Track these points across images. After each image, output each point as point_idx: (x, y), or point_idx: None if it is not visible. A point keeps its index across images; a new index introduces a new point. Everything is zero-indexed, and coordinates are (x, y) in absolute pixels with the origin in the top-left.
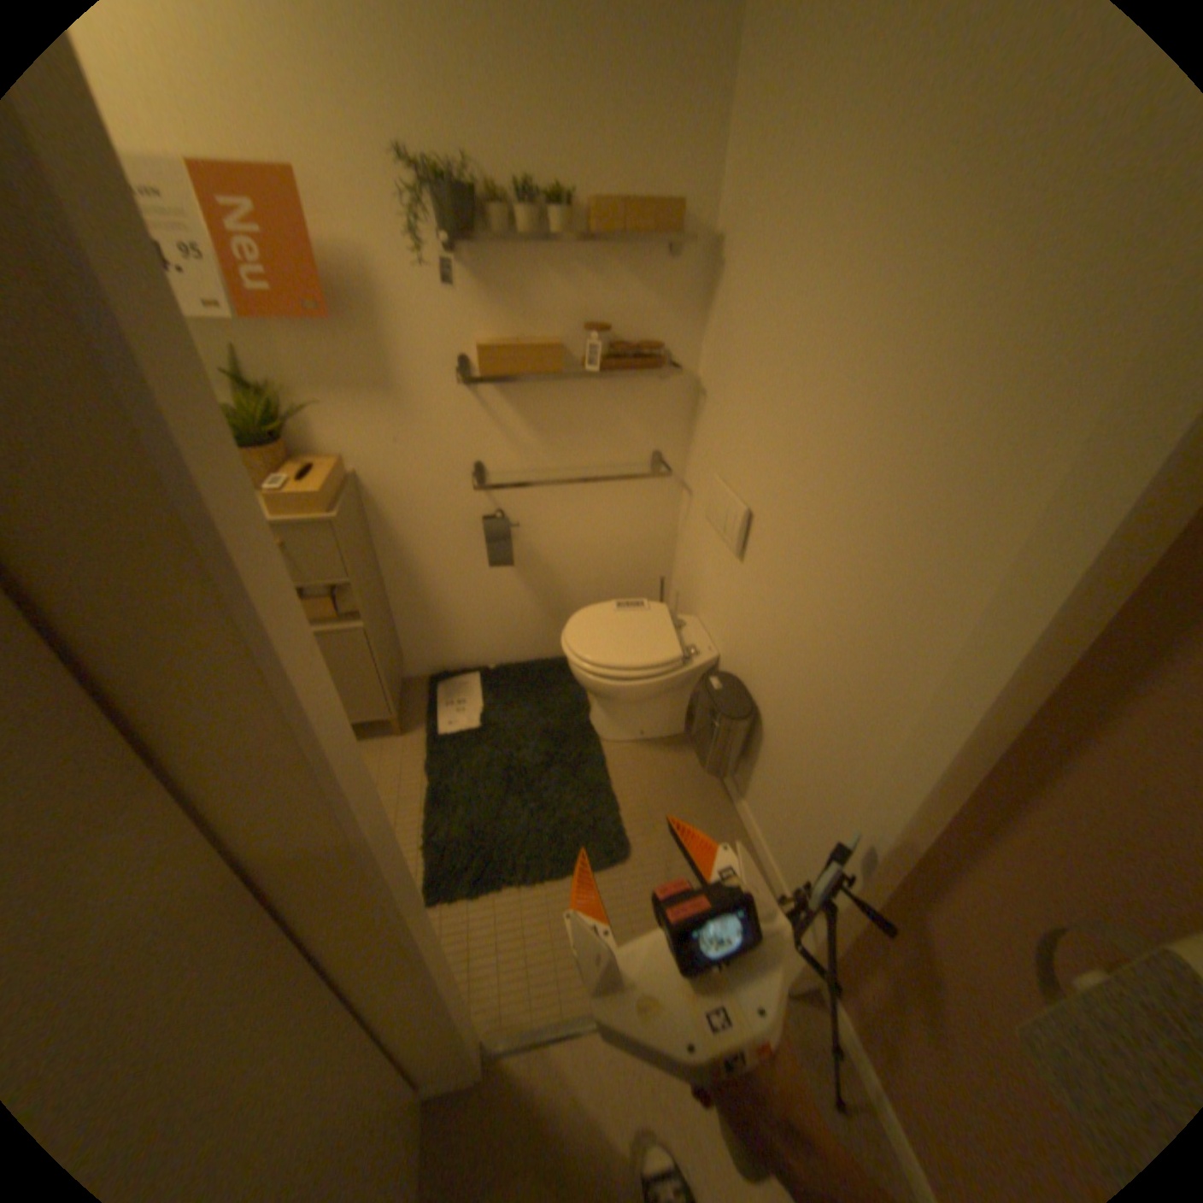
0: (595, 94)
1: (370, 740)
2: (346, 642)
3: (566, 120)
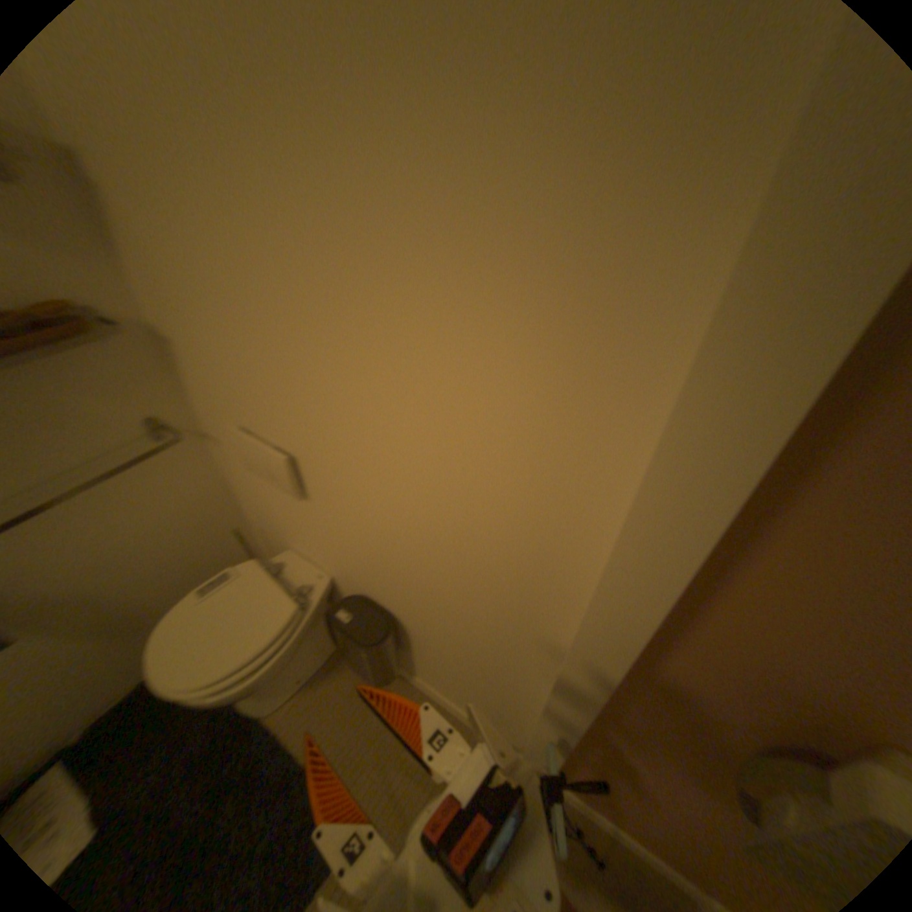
0: None
1: None
2: None
3: None
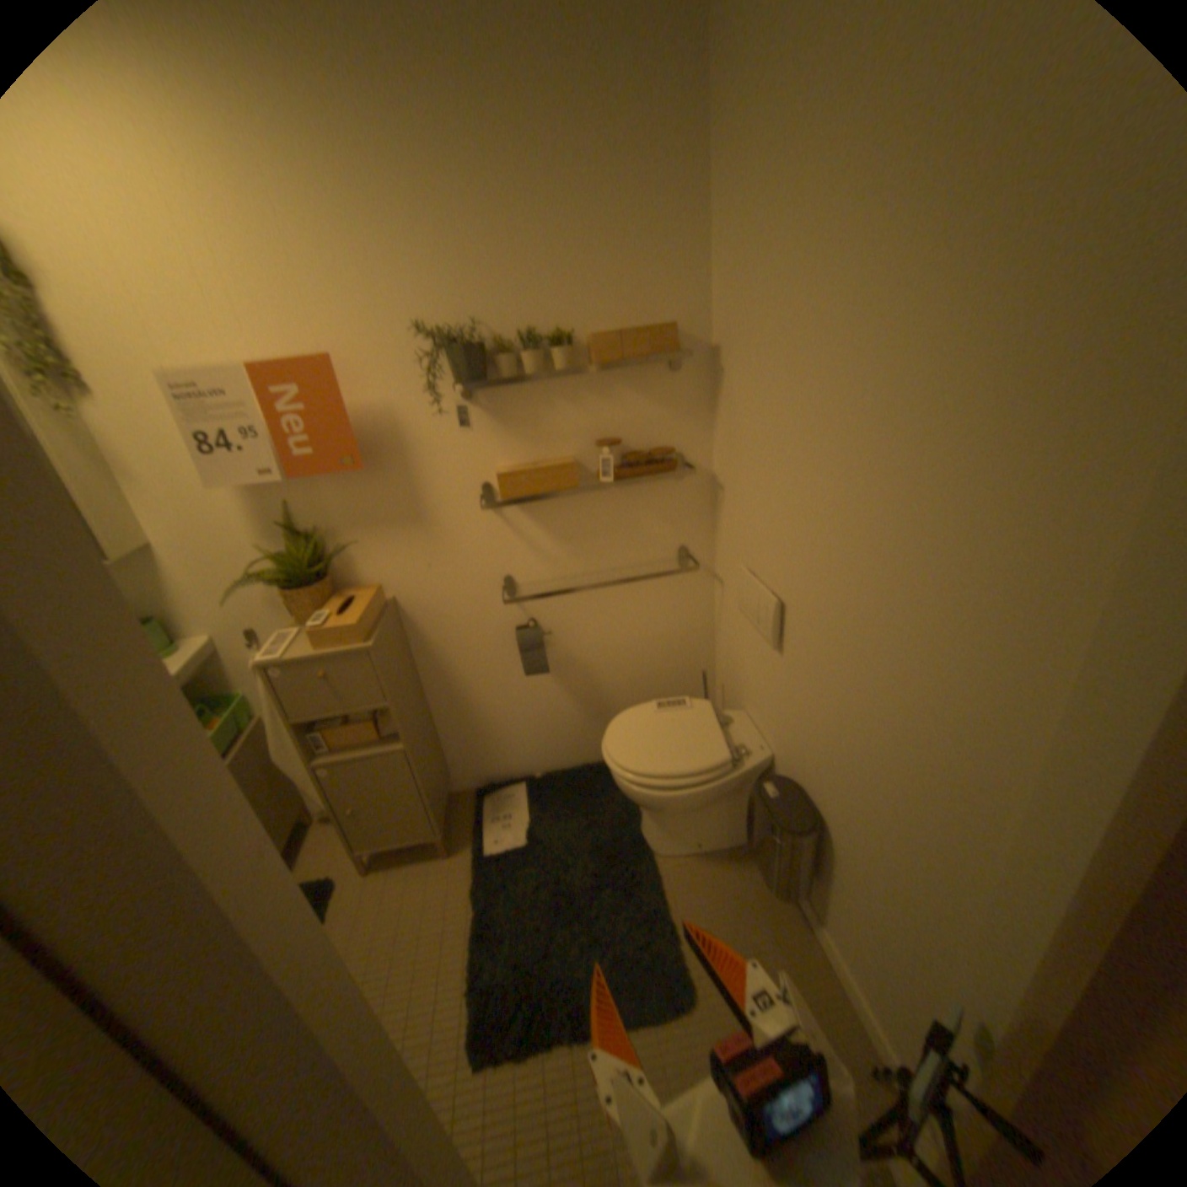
0: (585, 252)
1: (416, 864)
2: (387, 764)
3: (560, 277)
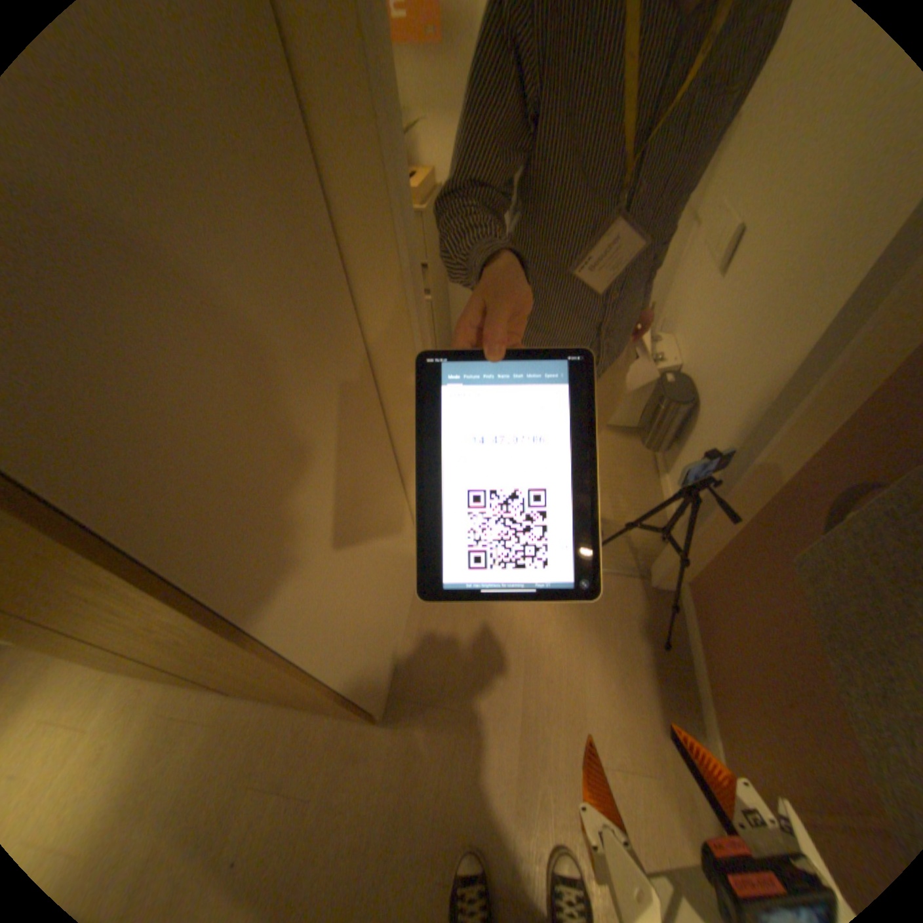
0: None
1: None
2: None
3: None
